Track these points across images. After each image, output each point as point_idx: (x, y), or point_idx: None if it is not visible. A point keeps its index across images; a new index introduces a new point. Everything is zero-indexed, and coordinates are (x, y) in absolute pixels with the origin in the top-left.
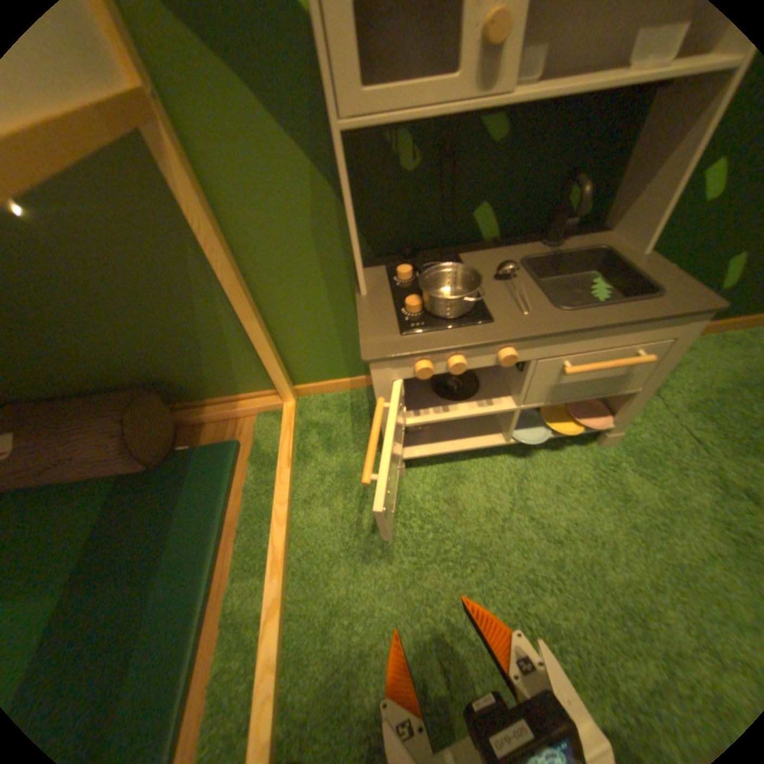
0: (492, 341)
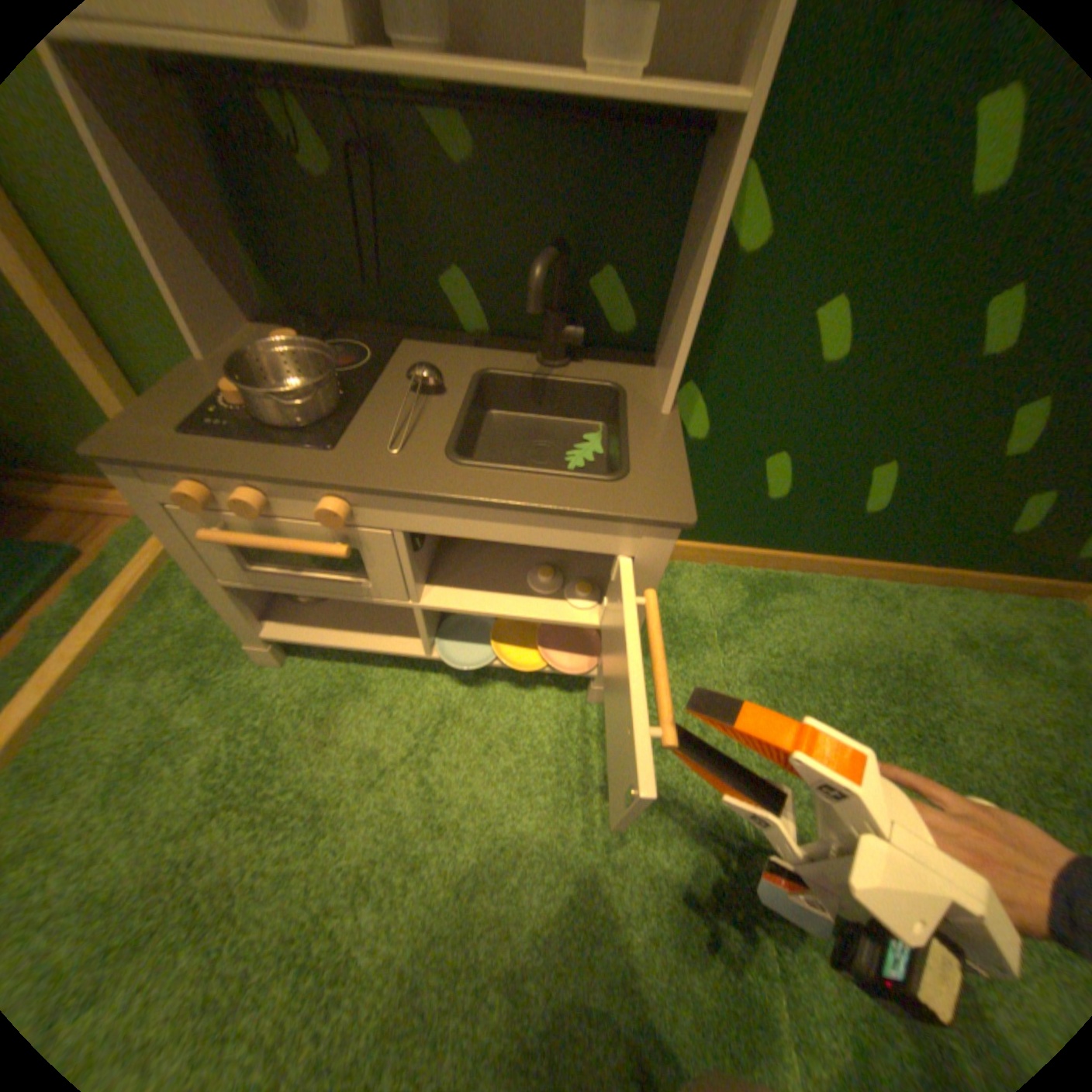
0: (298, 478)
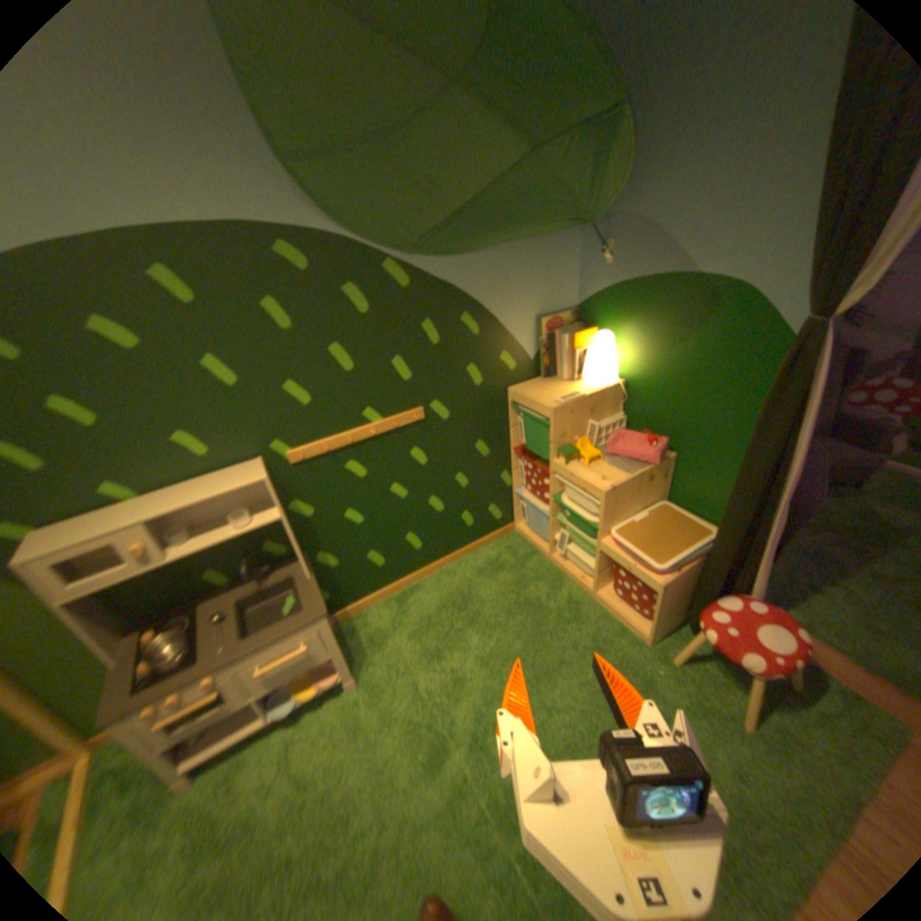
0: (190, 679)
